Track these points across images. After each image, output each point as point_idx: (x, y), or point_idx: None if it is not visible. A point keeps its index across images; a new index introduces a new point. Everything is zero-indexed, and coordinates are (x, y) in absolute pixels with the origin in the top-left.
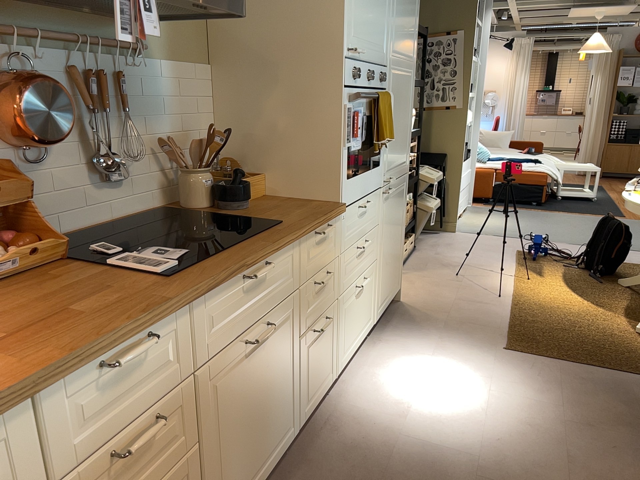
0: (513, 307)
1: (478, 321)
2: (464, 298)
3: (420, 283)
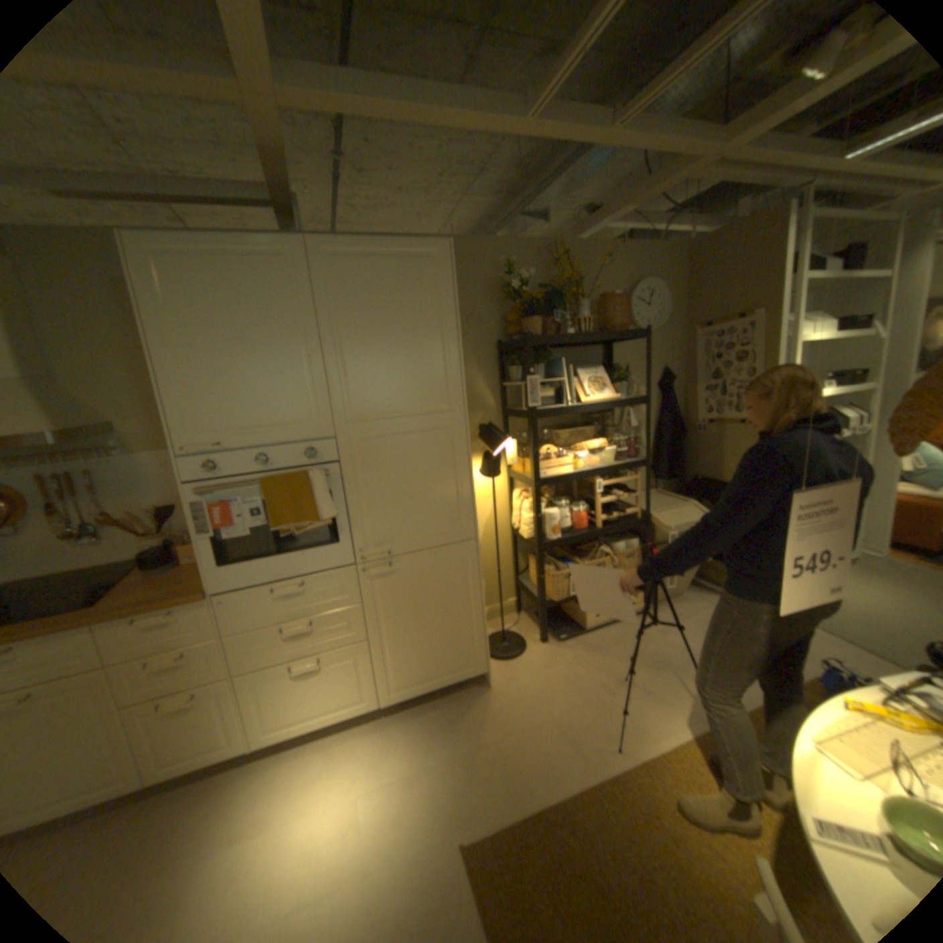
0: (601, 788)
1: (514, 776)
2: (564, 727)
3: (556, 671)
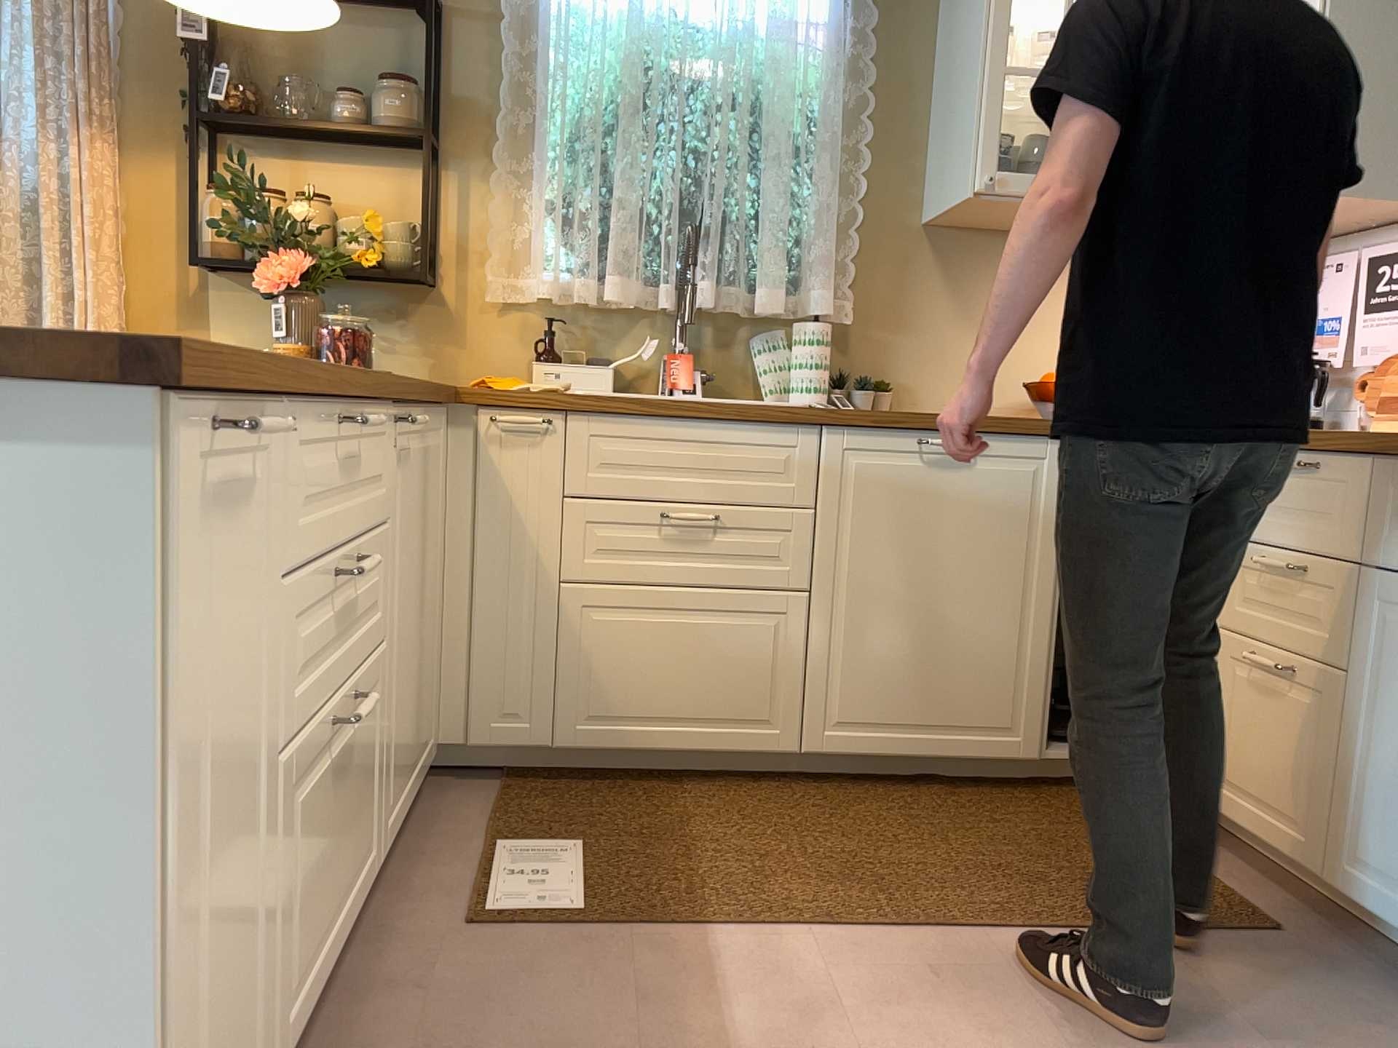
0: None
1: None
2: None
3: None
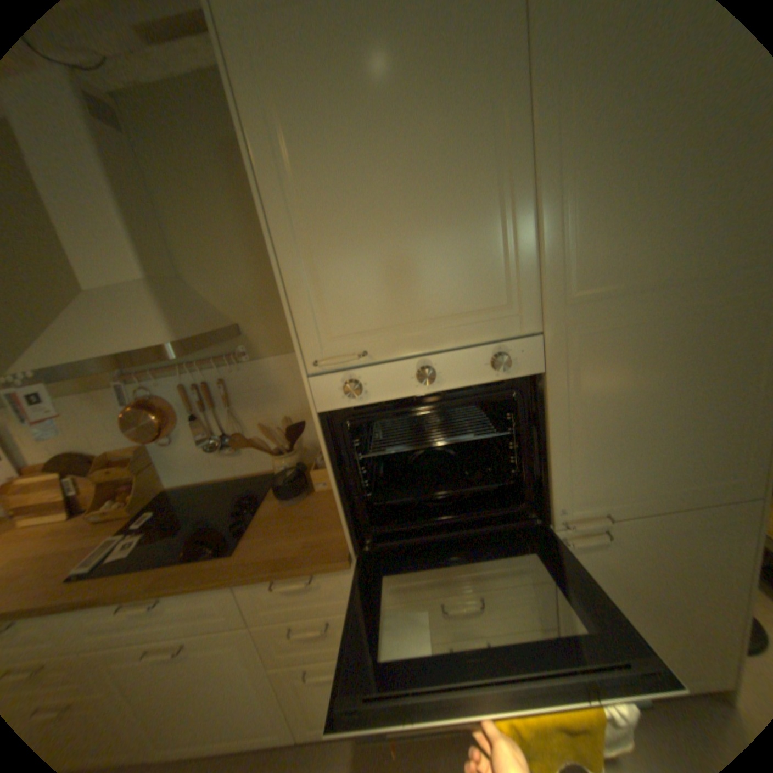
0: None
1: None
2: None
3: None
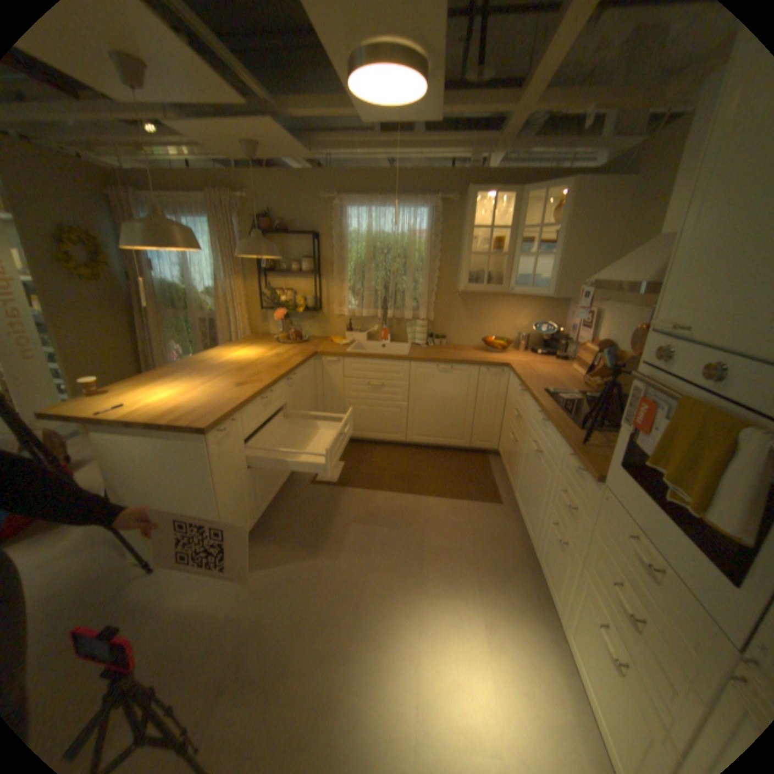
0: None
1: None
2: None
3: None
